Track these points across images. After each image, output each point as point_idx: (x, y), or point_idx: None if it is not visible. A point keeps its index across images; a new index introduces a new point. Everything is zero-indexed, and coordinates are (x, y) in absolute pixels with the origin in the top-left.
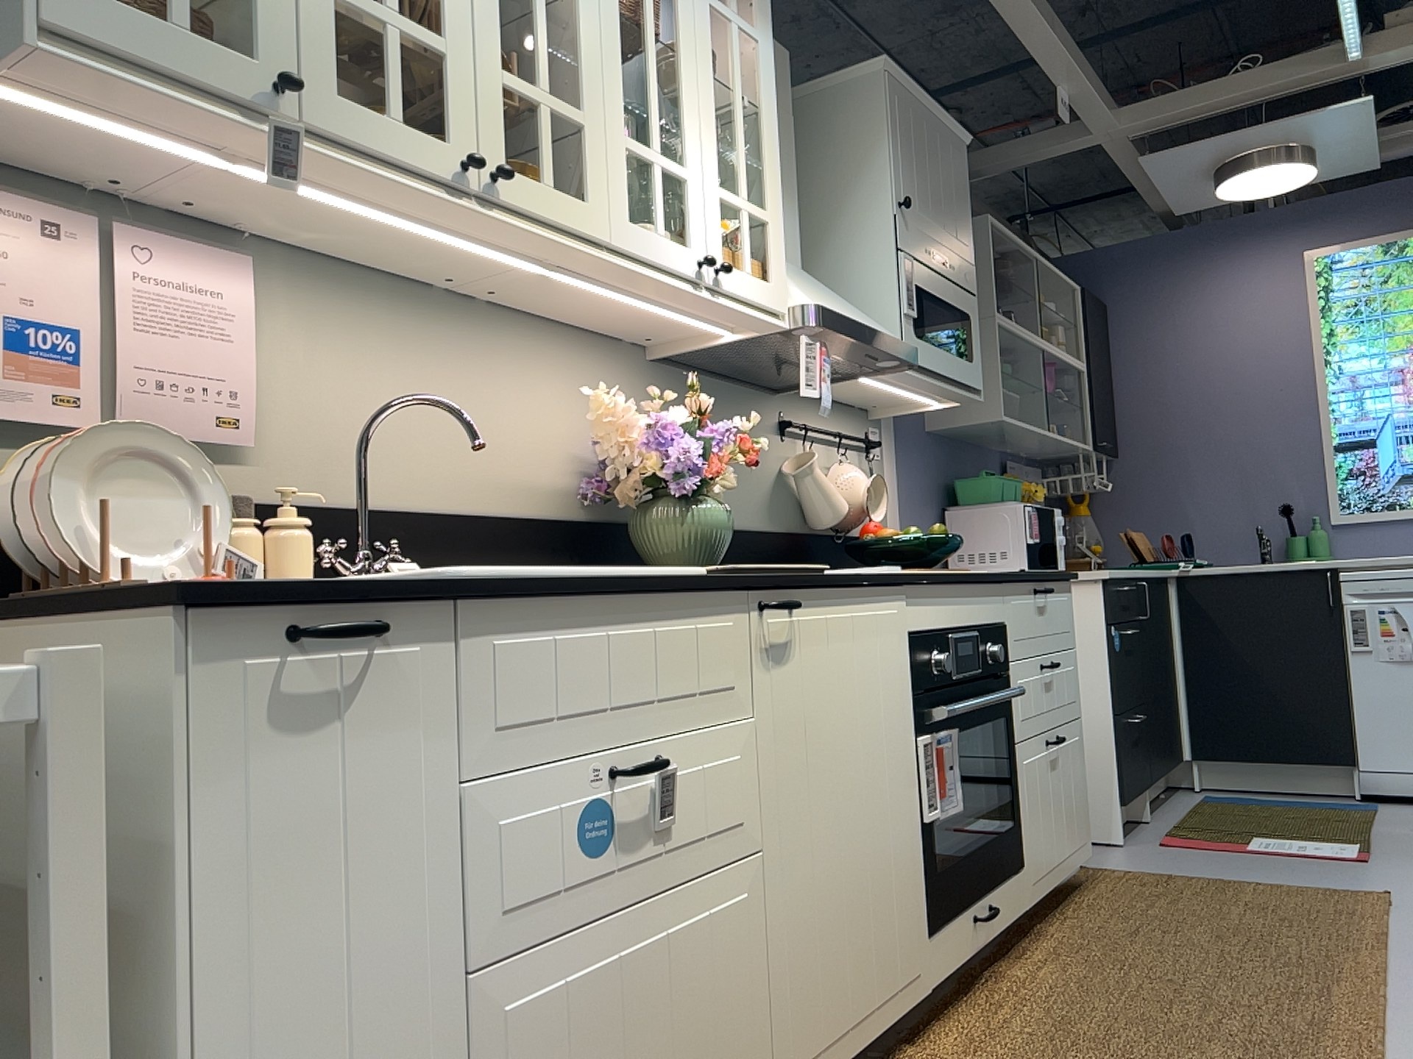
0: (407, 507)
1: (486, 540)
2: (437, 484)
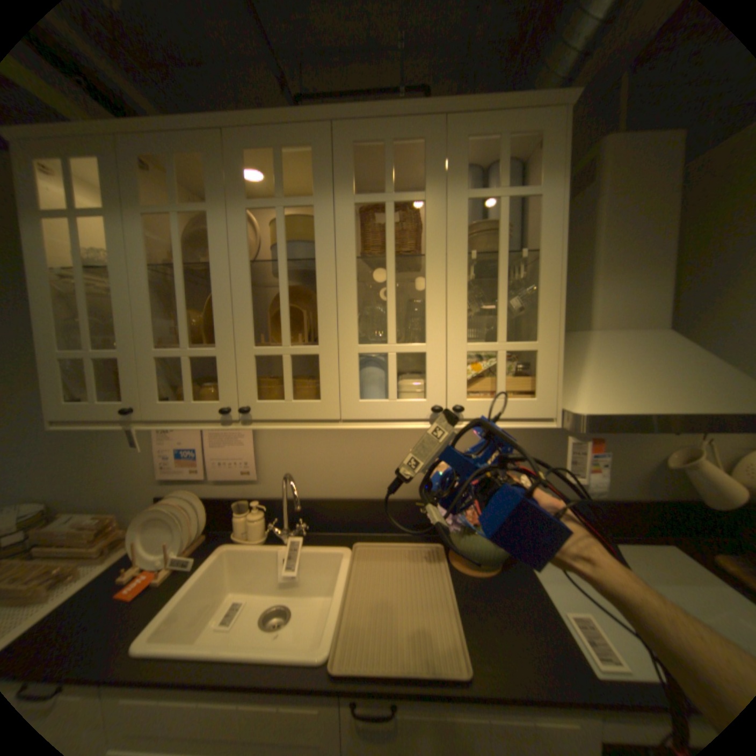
0: (330, 497)
1: (372, 511)
2: (346, 487)
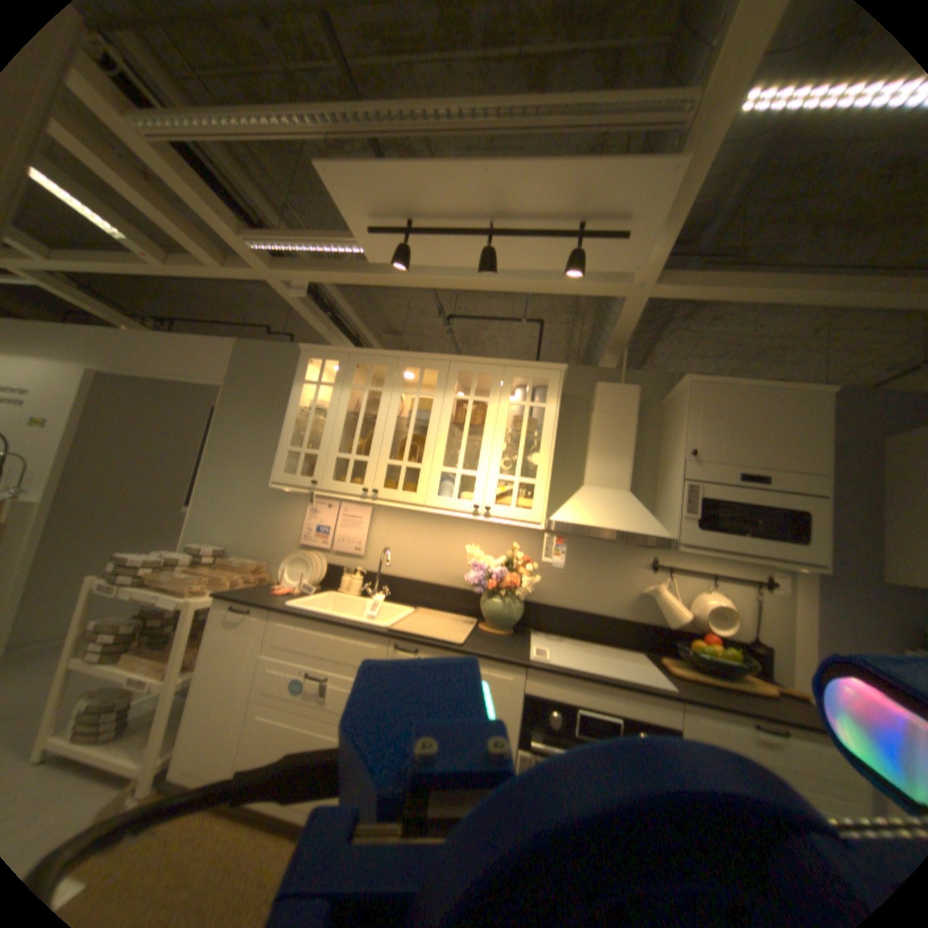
0: (408, 577)
1: (435, 591)
2: (421, 571)
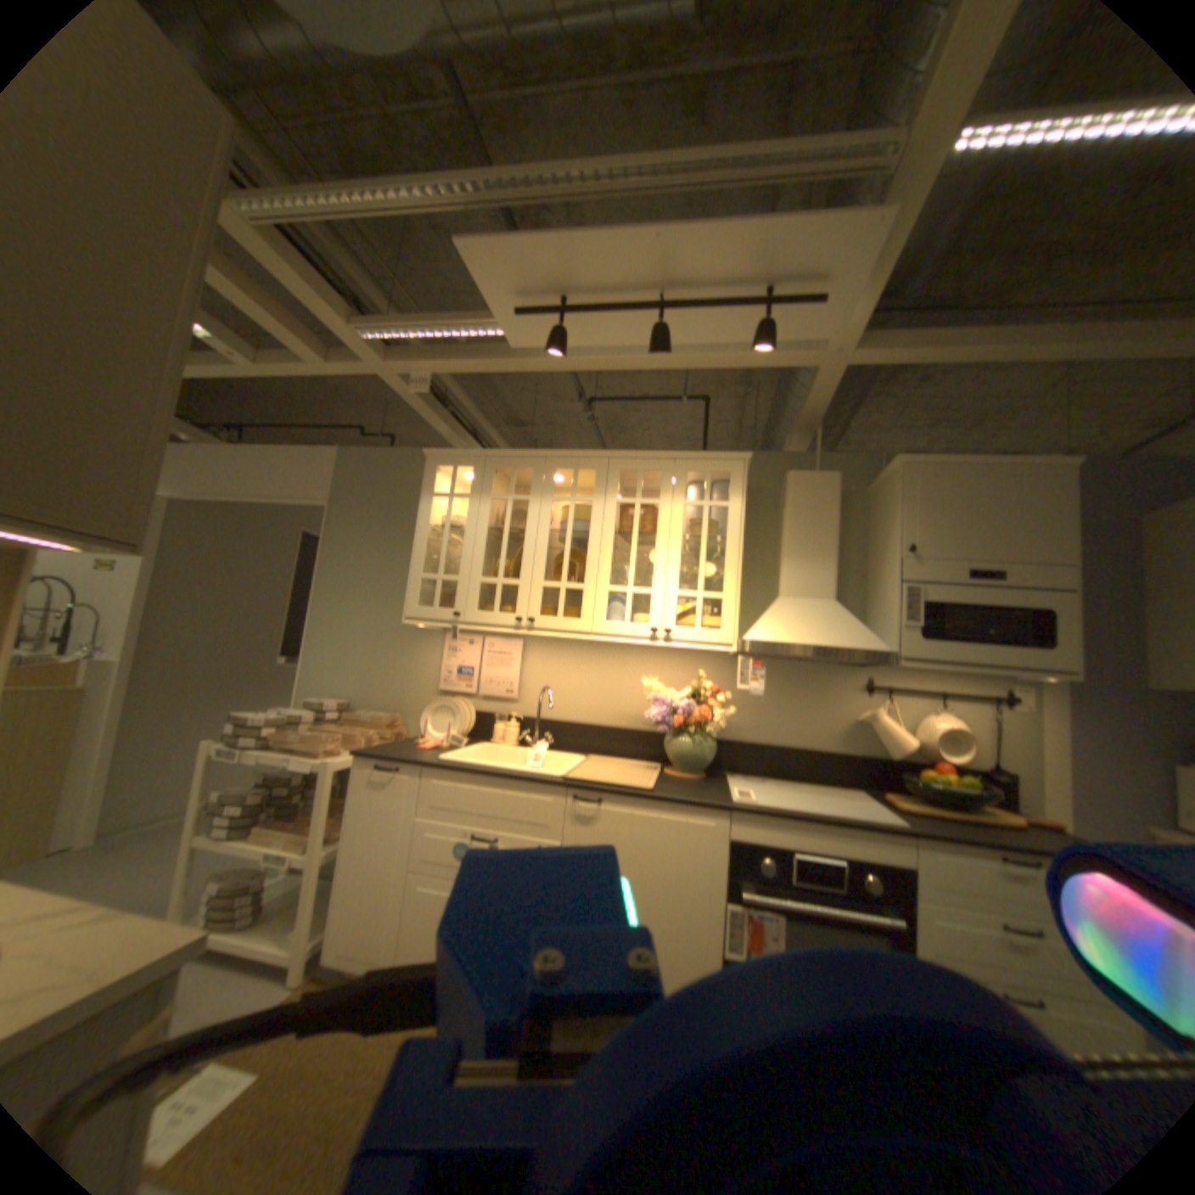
0: (573, 720)
1: (606, 735)
2: (588, 712)
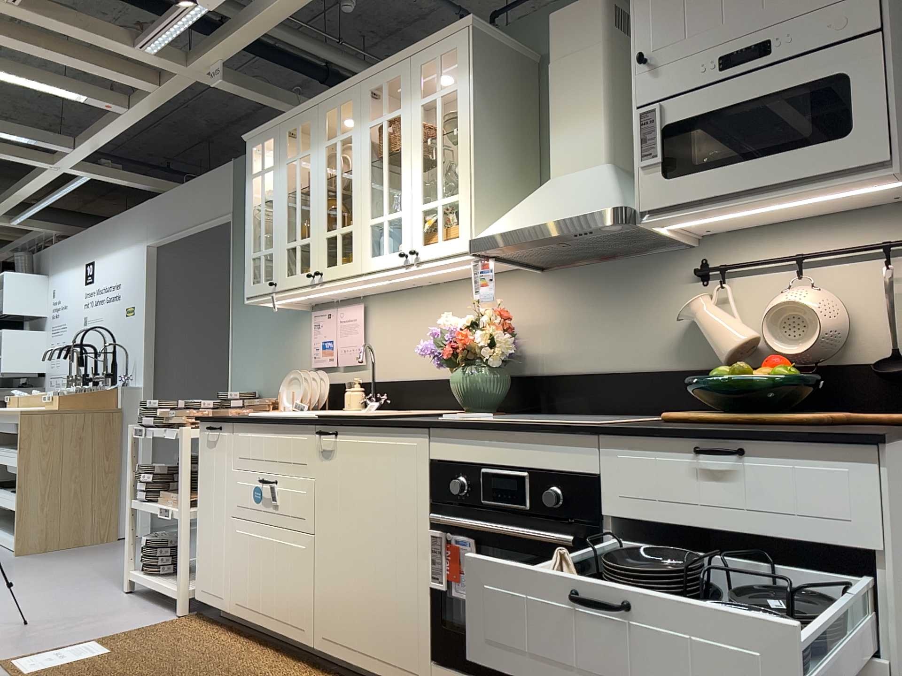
0: (409, 378)
1: (435, 390)
2: (420, 368)
